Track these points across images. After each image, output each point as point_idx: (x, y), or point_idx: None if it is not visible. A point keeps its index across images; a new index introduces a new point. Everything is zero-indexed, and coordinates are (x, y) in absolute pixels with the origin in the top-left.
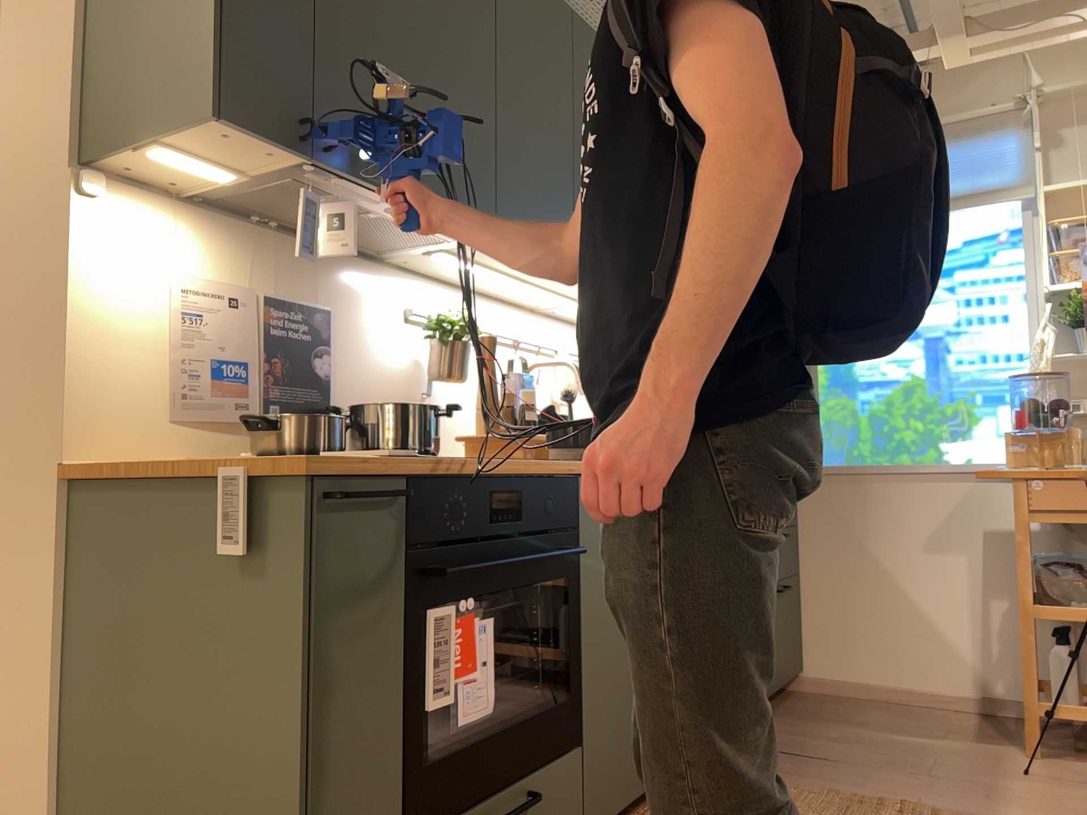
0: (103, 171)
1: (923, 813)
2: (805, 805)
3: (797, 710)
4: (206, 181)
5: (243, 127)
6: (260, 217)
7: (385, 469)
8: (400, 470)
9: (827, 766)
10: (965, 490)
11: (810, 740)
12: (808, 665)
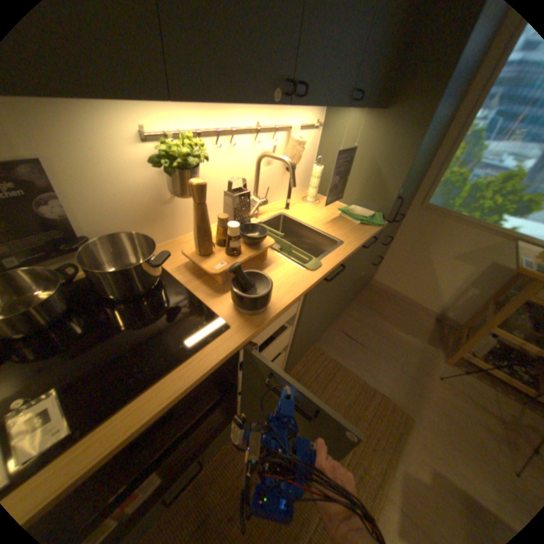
0: None
1: (388, 407)
2: (342, 388)
3: (363, 300)
4: None
5: None
6: None
7: None
8: None
9: (361, 352)
10: (498, 241)
11: (361, 327)
12: (376, 276)
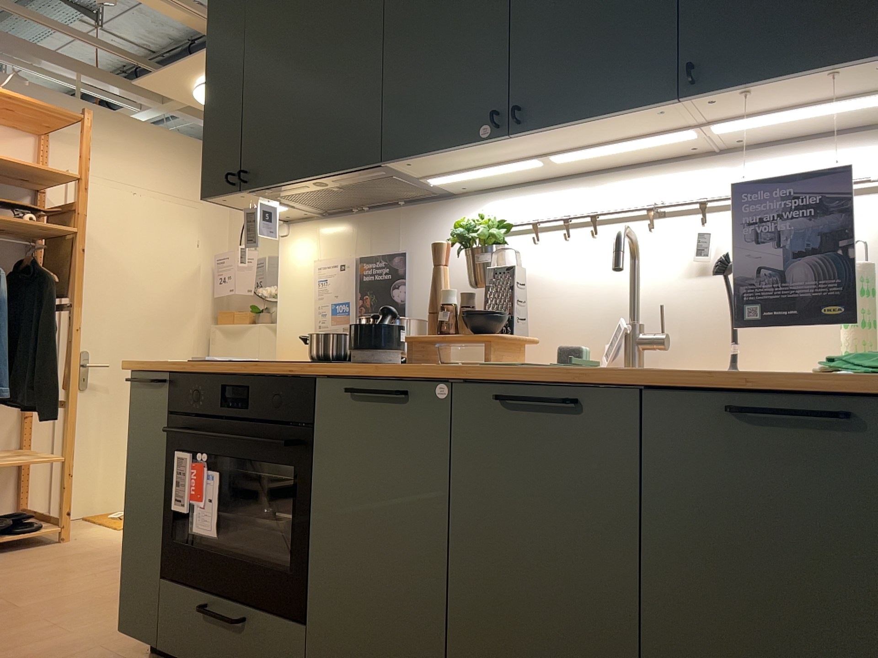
0: (291, 220)
1: None
2: None
3: None
4: (294, 209)
5: (216, 195)
6: (354, 208)
7: (155, 366)
8: (172, 367)
9: None
10: None
11: None
12: None
